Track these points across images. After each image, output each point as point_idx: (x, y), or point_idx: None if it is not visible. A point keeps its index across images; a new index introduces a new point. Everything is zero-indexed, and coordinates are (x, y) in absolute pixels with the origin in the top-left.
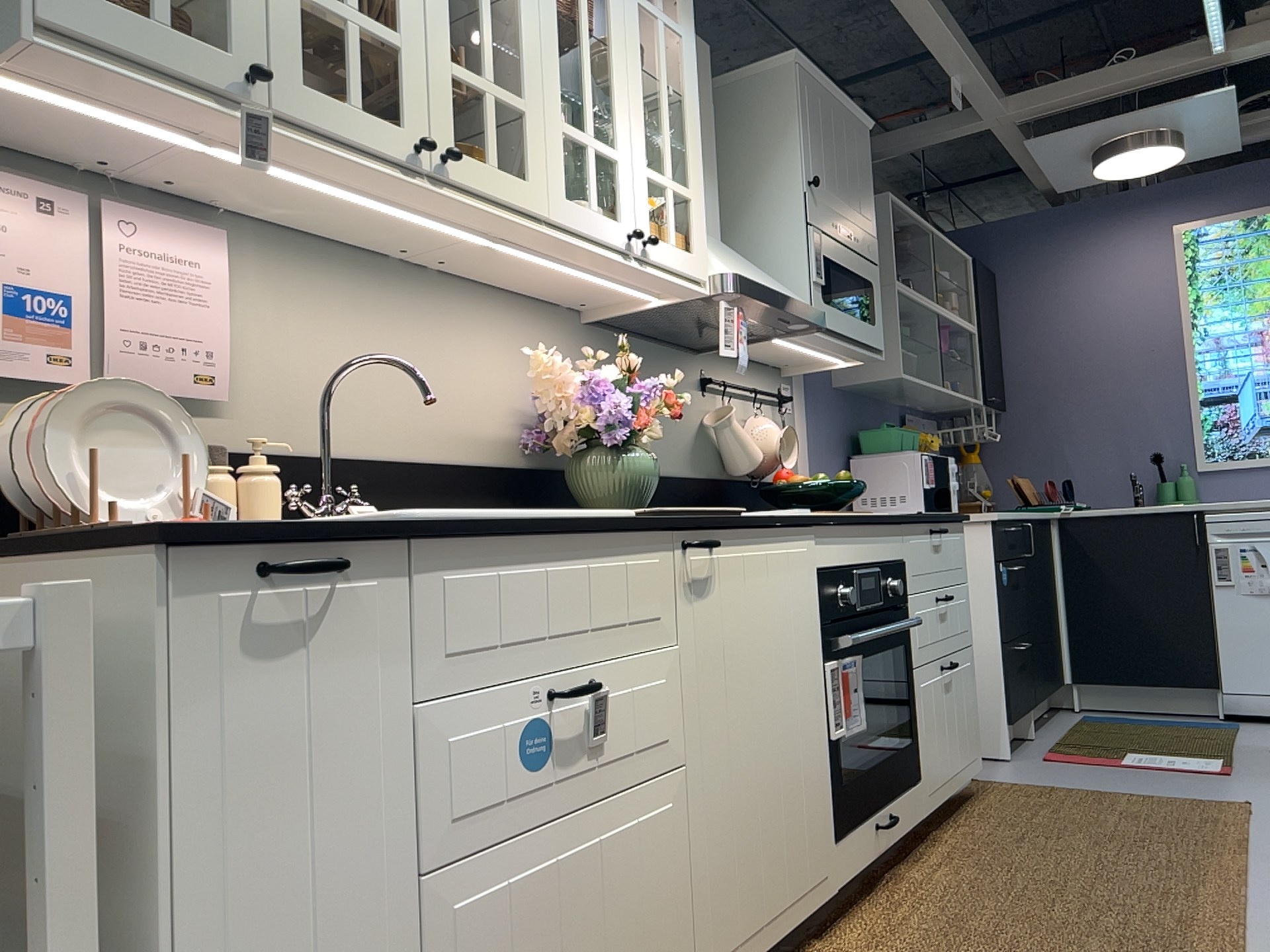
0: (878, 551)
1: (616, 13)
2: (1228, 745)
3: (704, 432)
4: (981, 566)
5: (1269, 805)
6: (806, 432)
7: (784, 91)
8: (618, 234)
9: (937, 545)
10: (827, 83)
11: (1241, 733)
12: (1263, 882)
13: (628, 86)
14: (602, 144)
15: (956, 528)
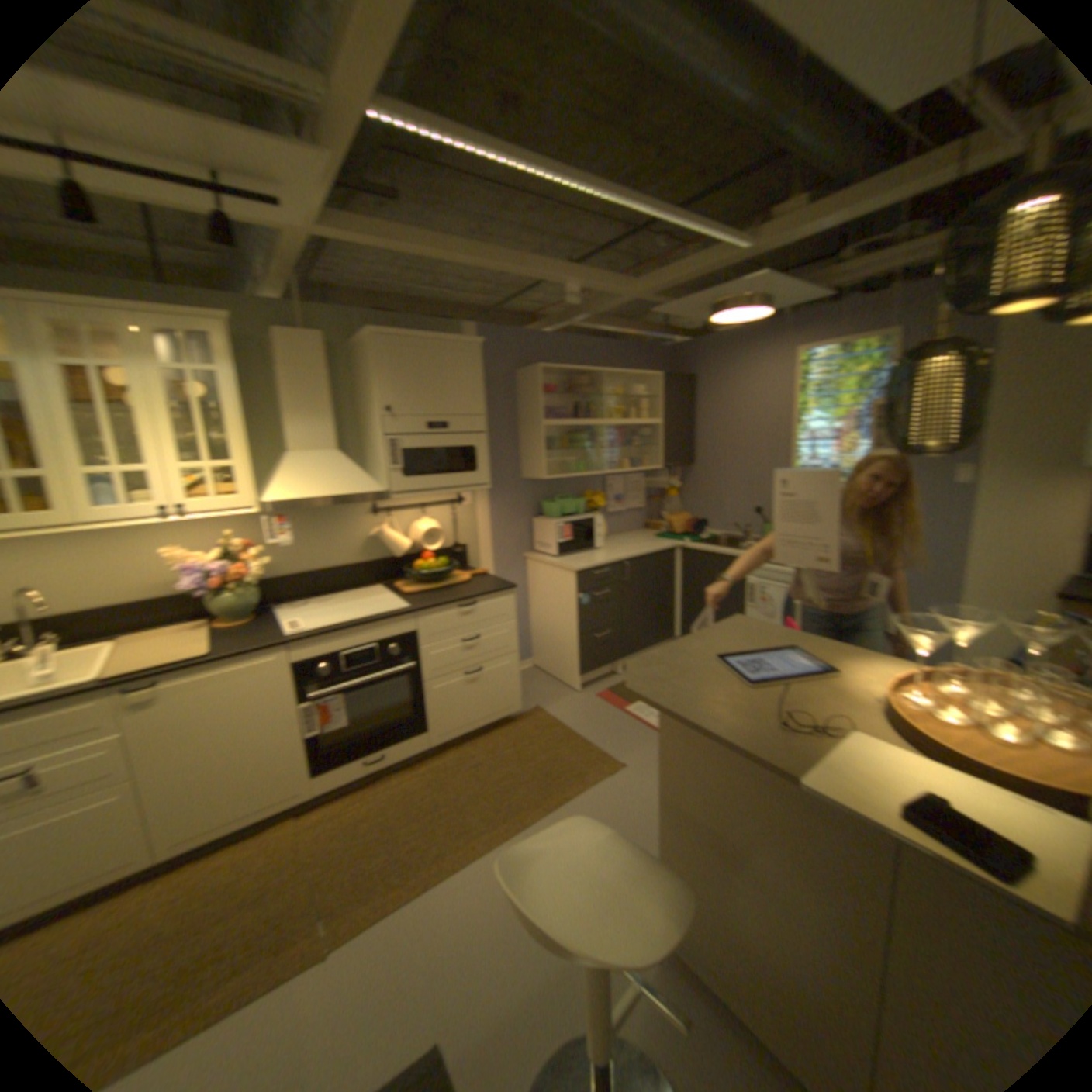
0: (374, 635)
1: (129, 384)
2: None
3: (371, 536)
4: (569, 593)
5: (632, 770)
6: (483, 512)
7: (367, 350)
8: (145, 511)
9: (464, 612)
10: (409, 333)
11: None
12: (519, 839)
13: (148, 423)
14: (123, 467)
15: (496, 595)
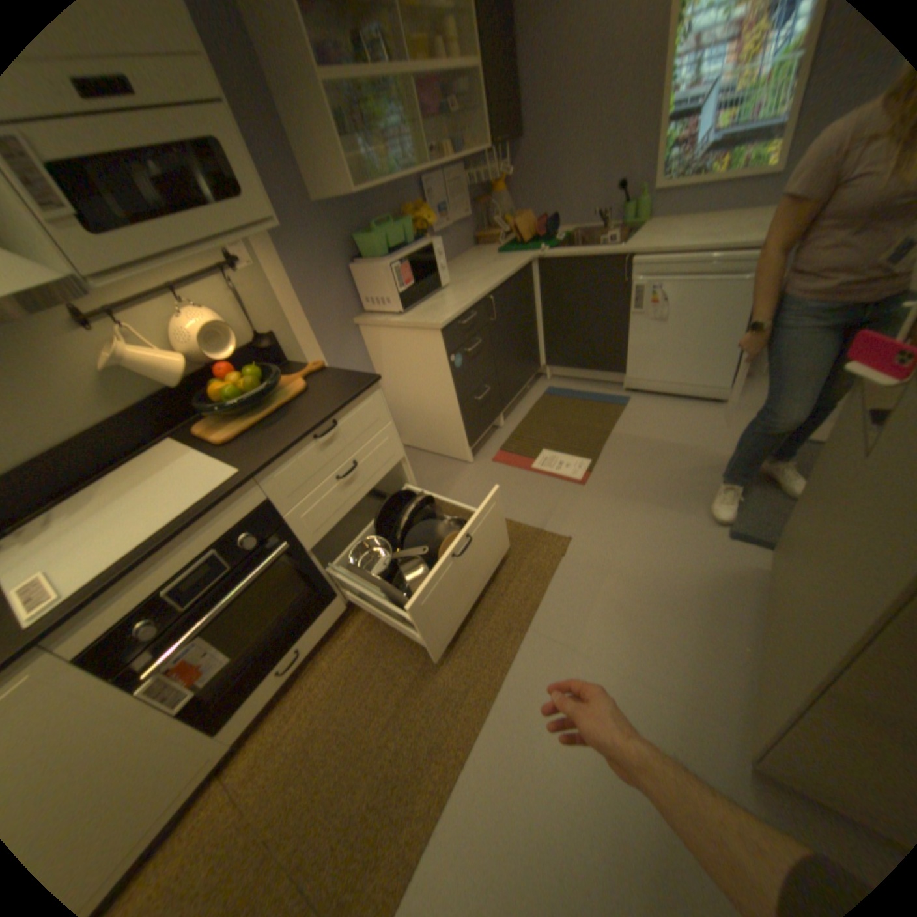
0: (206, 538)
1: None
2: (605, 438)
3: (110, 366)
4: (439, 359)
5: (581, 541)
6: (279, 273)
7: None
8: None
9: (327, 441)
10: None
11: (623, 417)
12: (511, 681)
13: None
14: None
15: (361, 399)
